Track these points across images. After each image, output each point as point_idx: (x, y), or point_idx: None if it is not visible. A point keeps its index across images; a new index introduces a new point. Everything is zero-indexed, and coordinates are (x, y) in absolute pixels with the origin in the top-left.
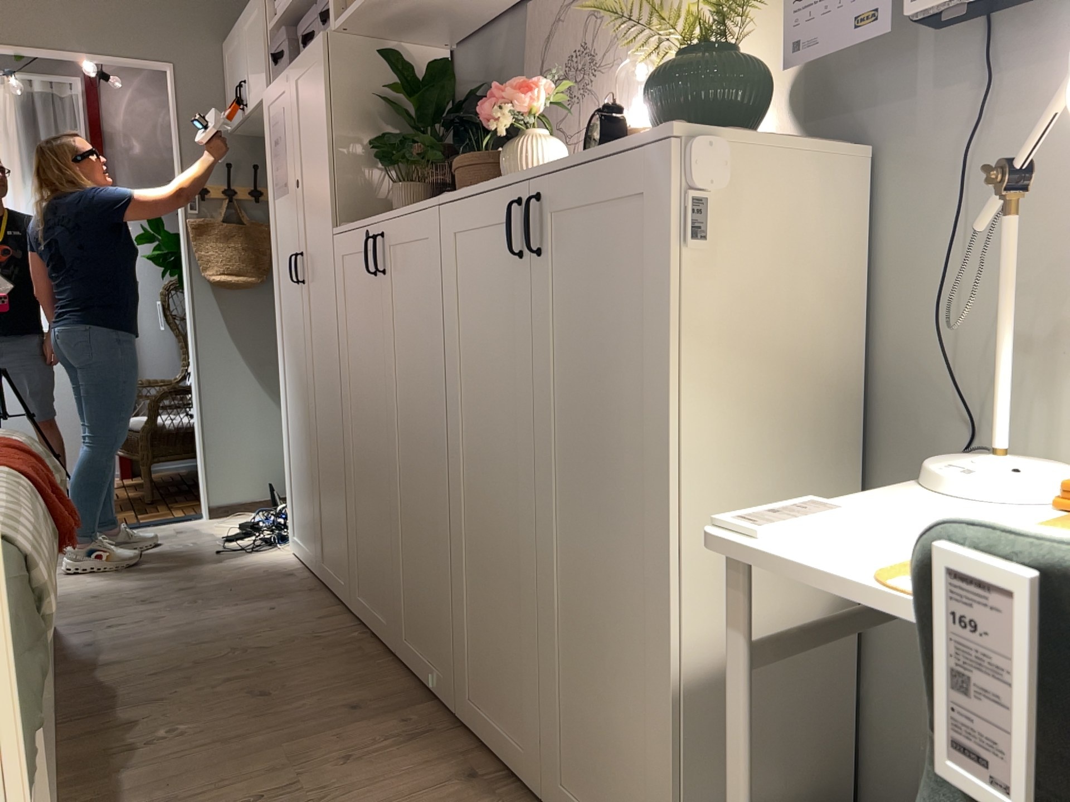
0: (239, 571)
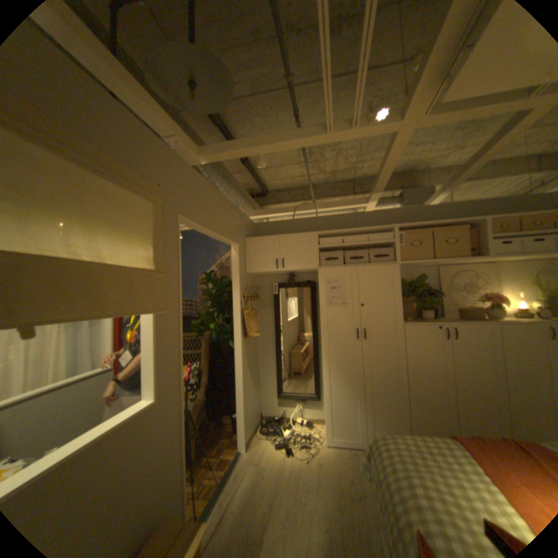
0: (339, 465)
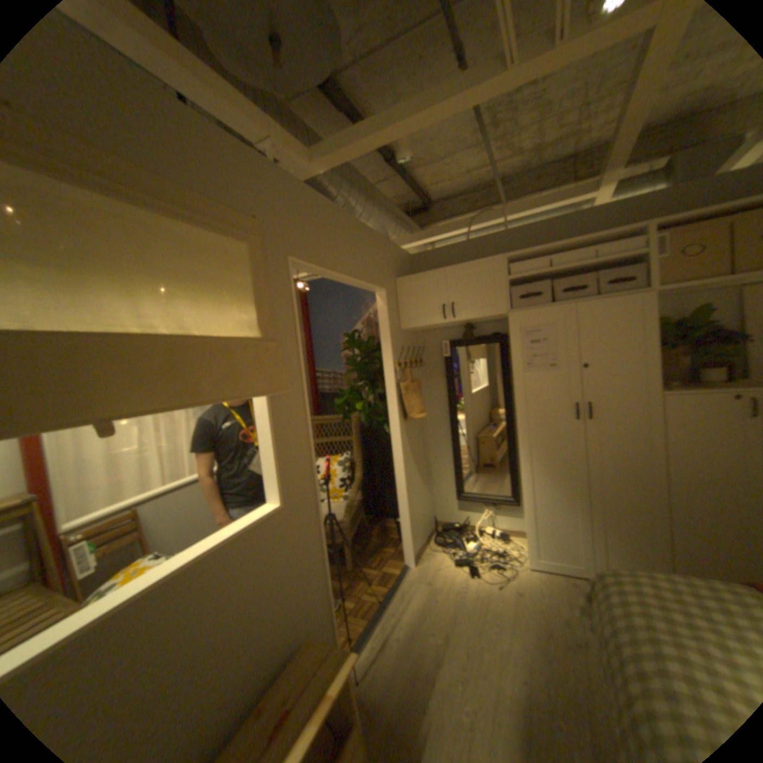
0: (548, 597)
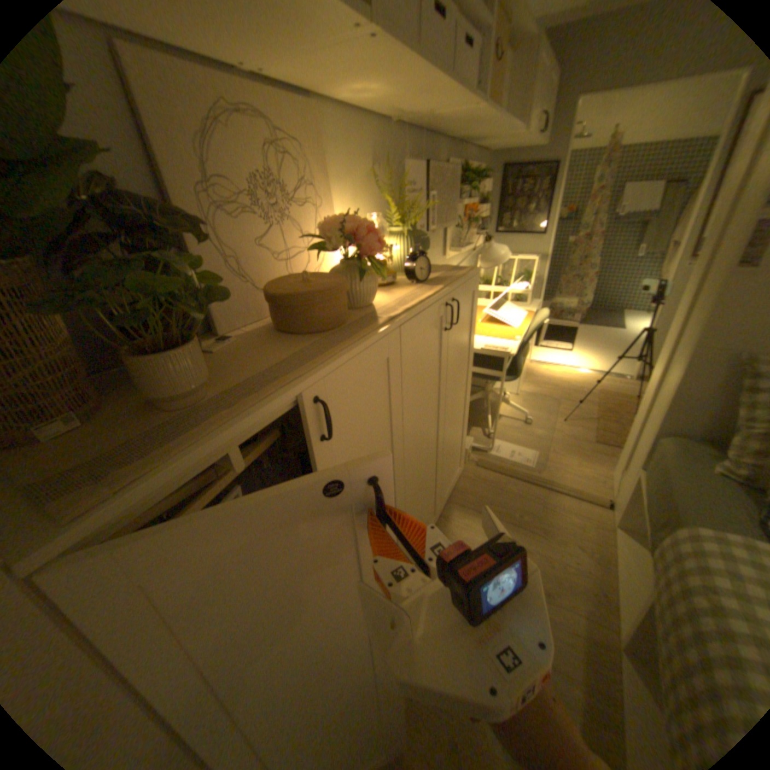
0: None
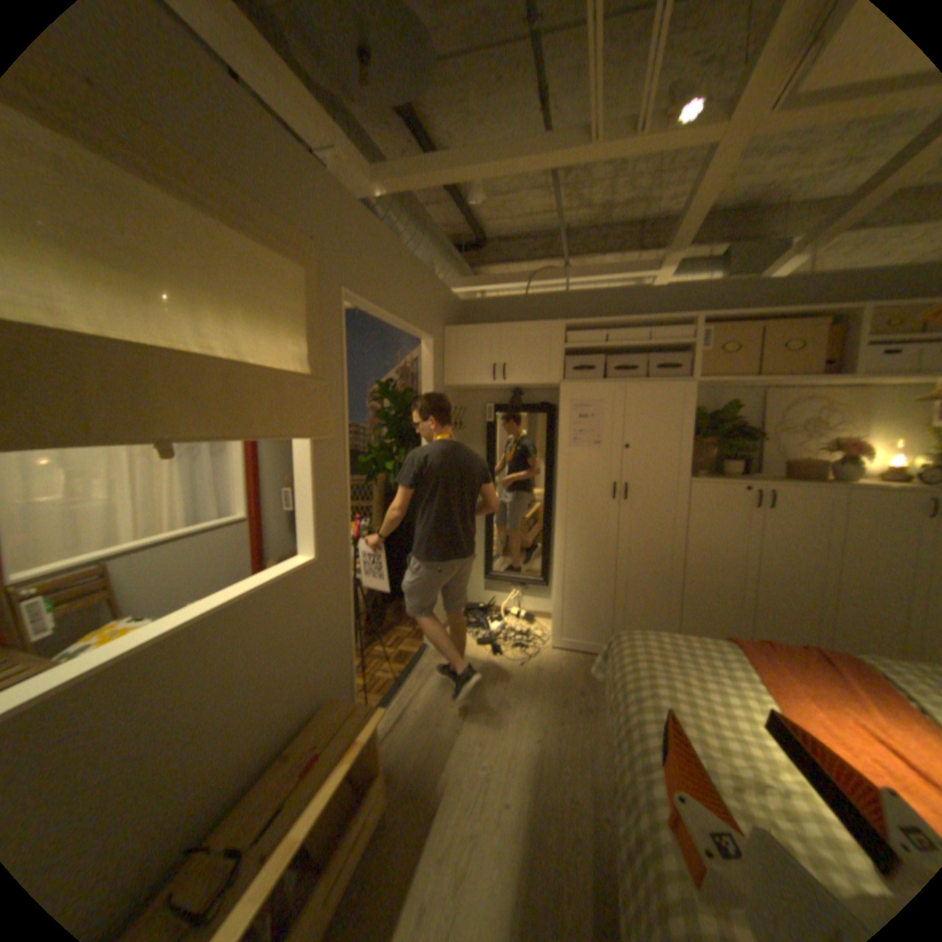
0: (566, 672)
